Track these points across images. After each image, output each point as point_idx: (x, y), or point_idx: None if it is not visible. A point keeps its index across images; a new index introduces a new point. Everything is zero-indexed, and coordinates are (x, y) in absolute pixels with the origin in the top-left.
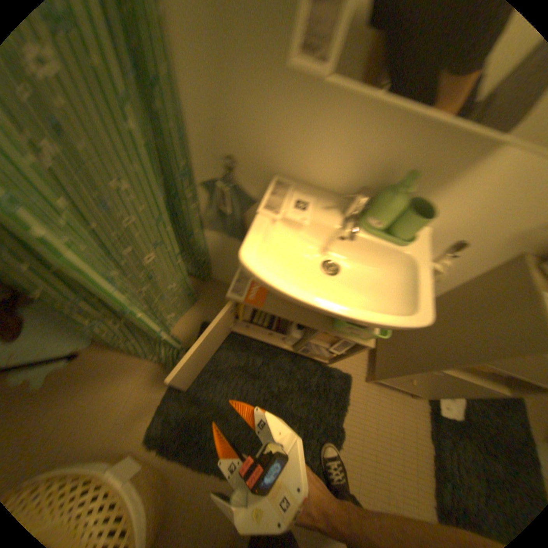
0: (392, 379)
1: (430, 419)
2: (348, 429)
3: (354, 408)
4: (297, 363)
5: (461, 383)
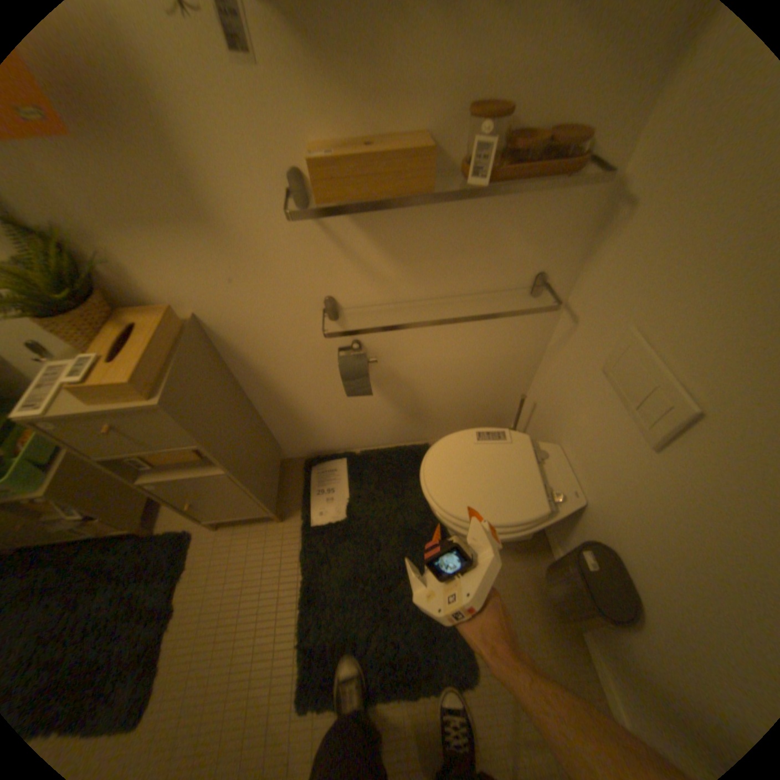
0: (185, 515)
1: (298, 538)
2: (173, 602)
3: (190, 571)
4: (106, 550)
5: (187, 485)
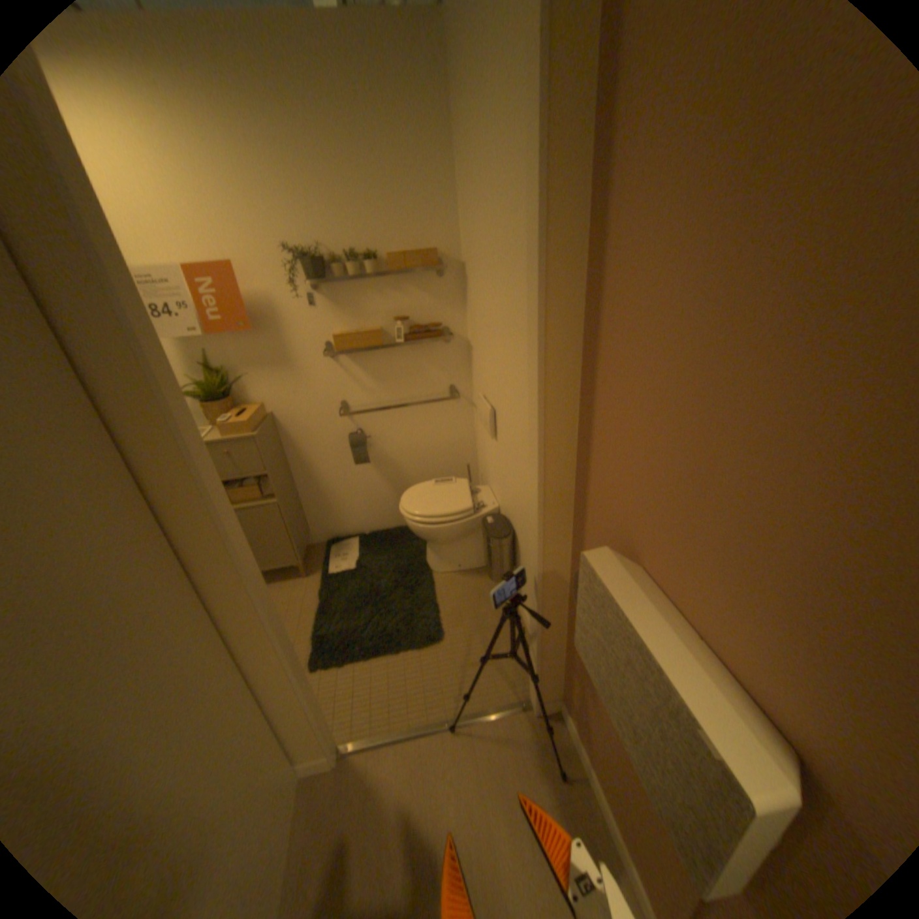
0: None
1: (318, 585)
2: None
3: None
4: None
5: (250, 516)
